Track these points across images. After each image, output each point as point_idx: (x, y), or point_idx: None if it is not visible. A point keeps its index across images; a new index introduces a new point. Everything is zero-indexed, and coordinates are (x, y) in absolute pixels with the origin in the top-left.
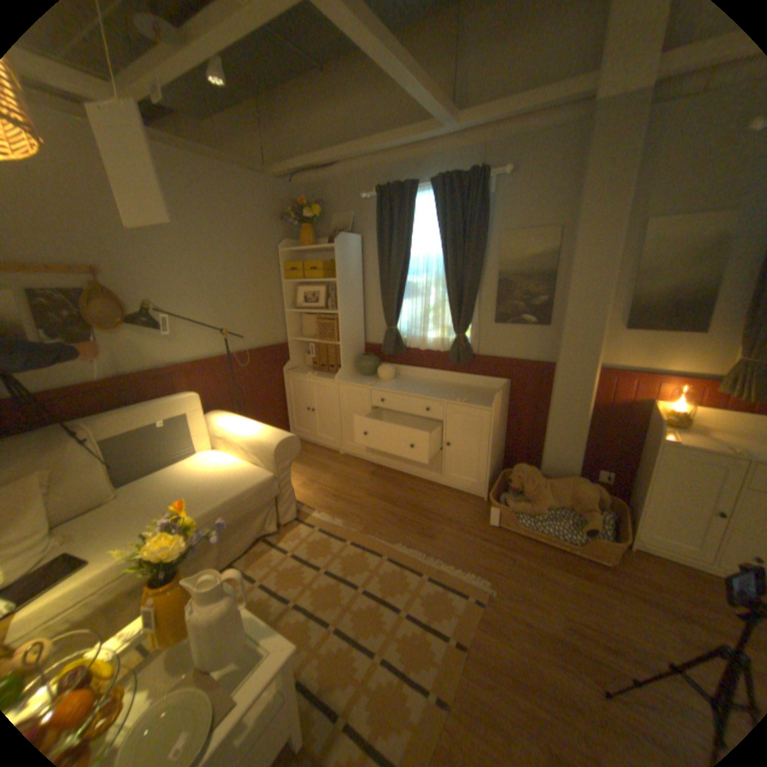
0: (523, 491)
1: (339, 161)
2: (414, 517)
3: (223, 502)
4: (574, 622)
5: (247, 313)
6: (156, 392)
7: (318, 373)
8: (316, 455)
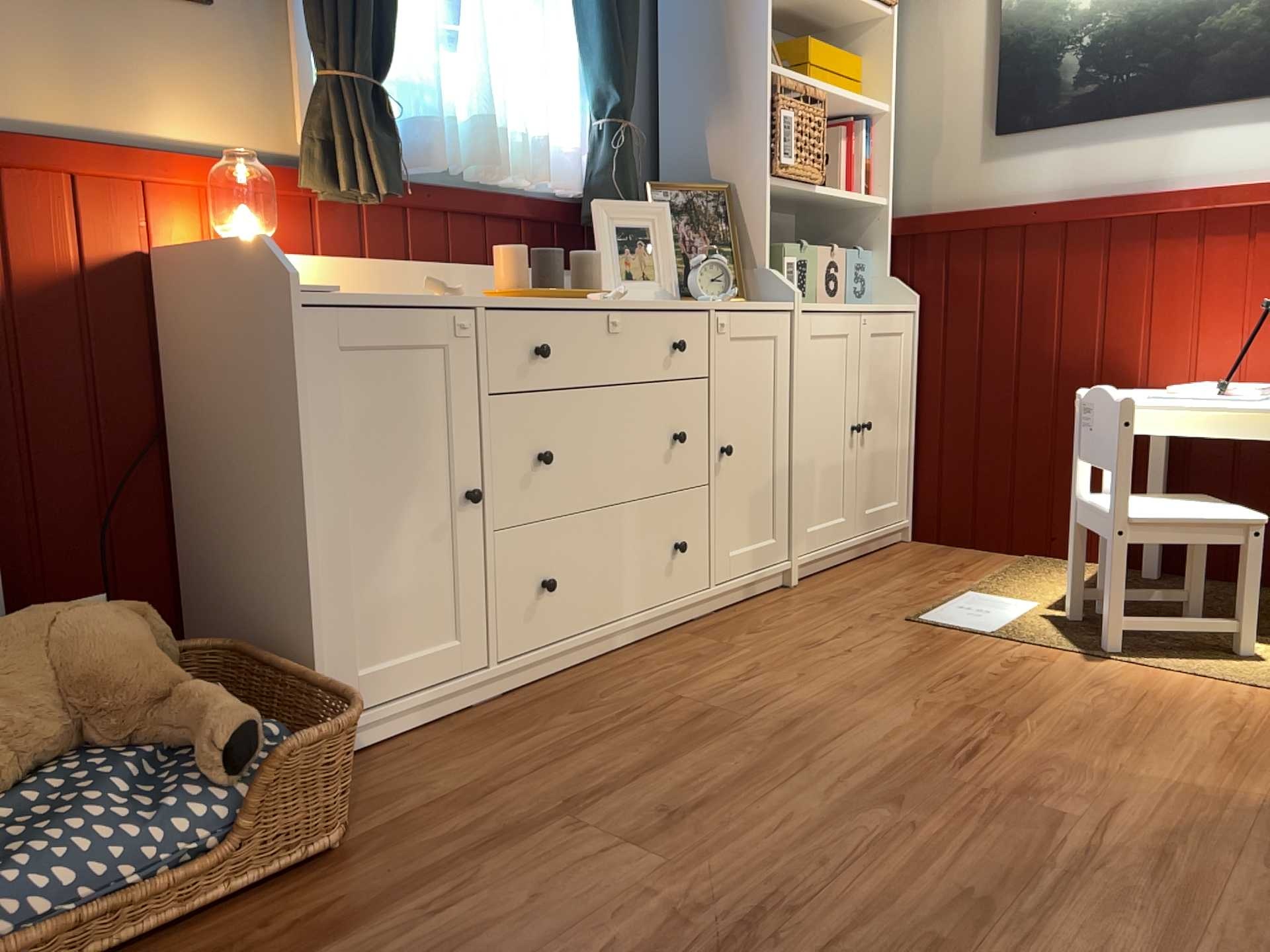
0: None
1: None
2: None
3: None
4: None
5: None
6: None
7: None
8: None
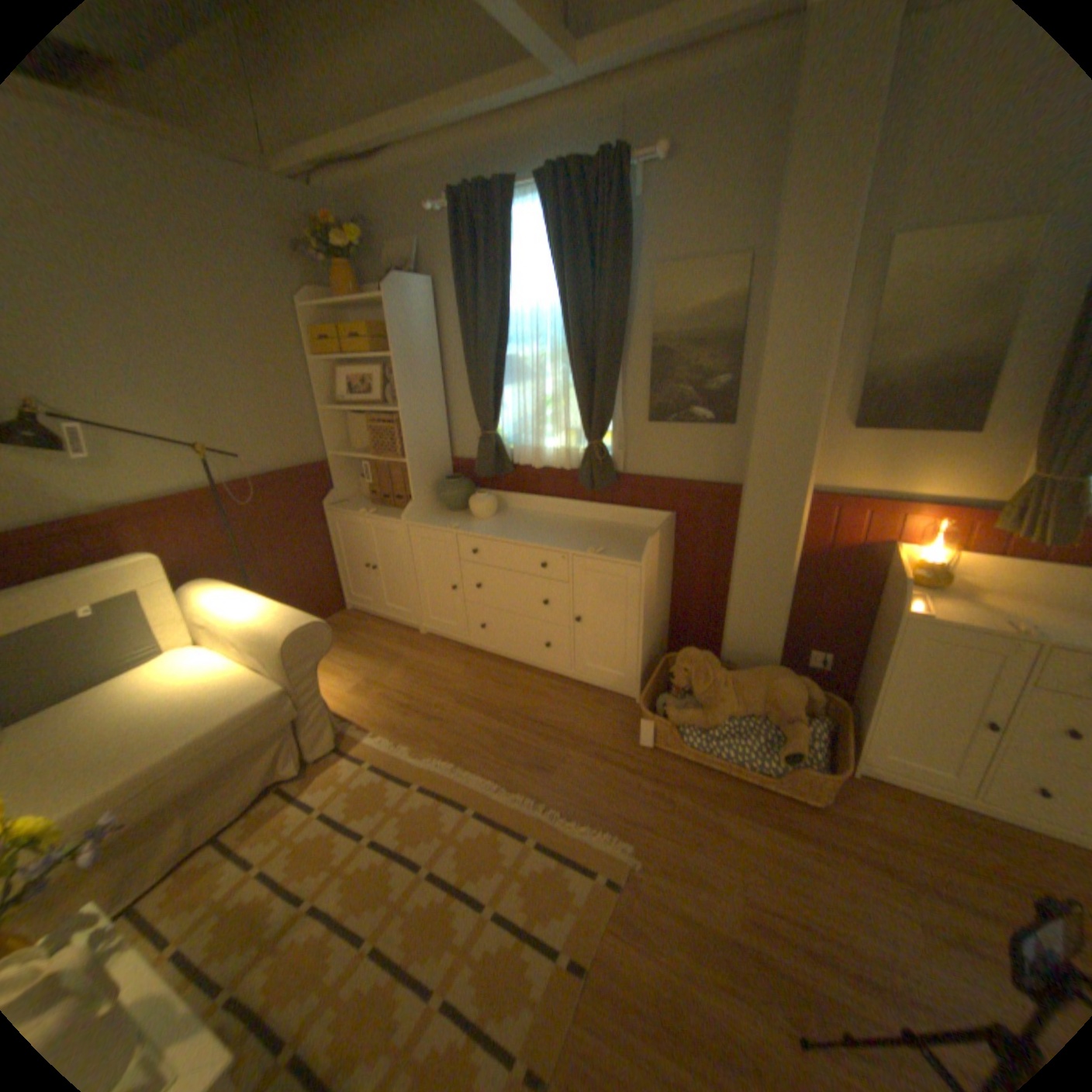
0: (692, 690)
1: (388, 145)
2: (524, 737)
3: (183, 746)
4: (760, 908)
5: (247, 415)
6: (84, 557)
7: (379, 508)
8: (383, 637)
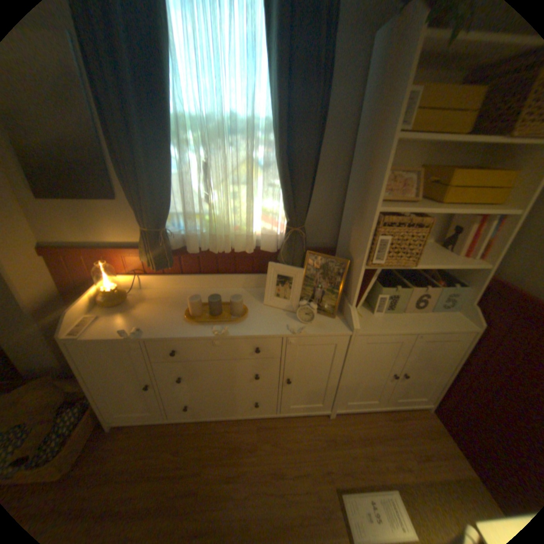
0: None
1: None
2: None
3: None
4: None
5: None
6: None
7: None
8: None
